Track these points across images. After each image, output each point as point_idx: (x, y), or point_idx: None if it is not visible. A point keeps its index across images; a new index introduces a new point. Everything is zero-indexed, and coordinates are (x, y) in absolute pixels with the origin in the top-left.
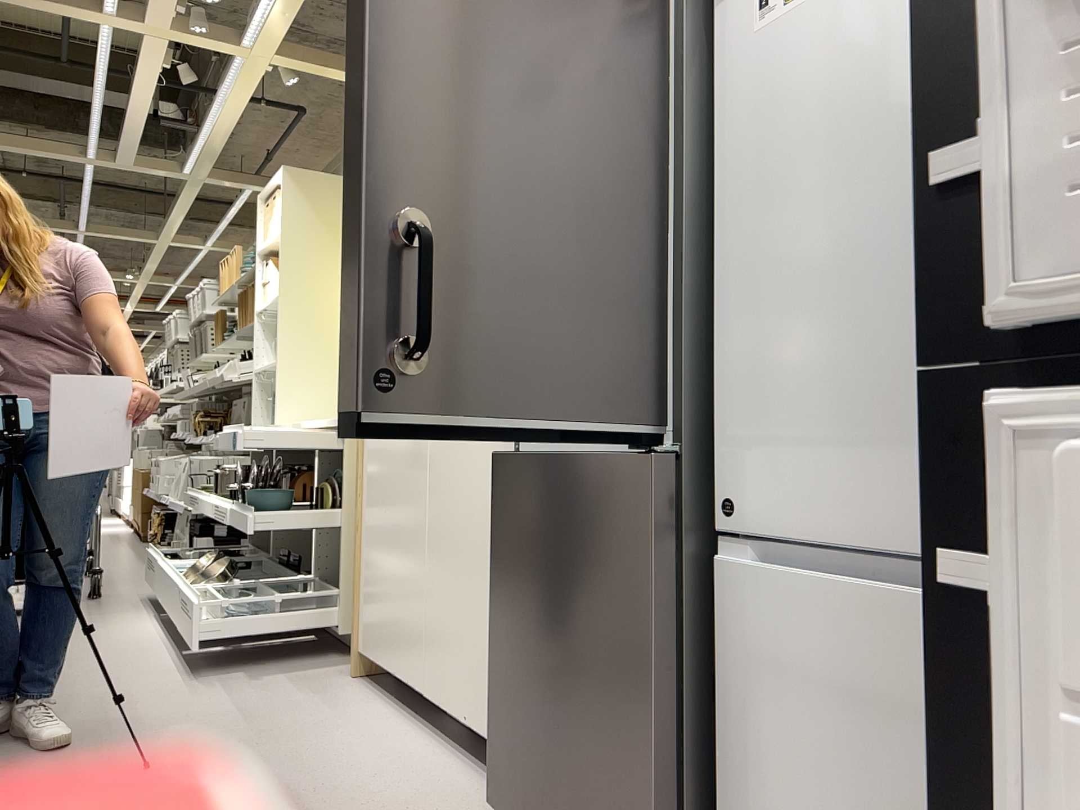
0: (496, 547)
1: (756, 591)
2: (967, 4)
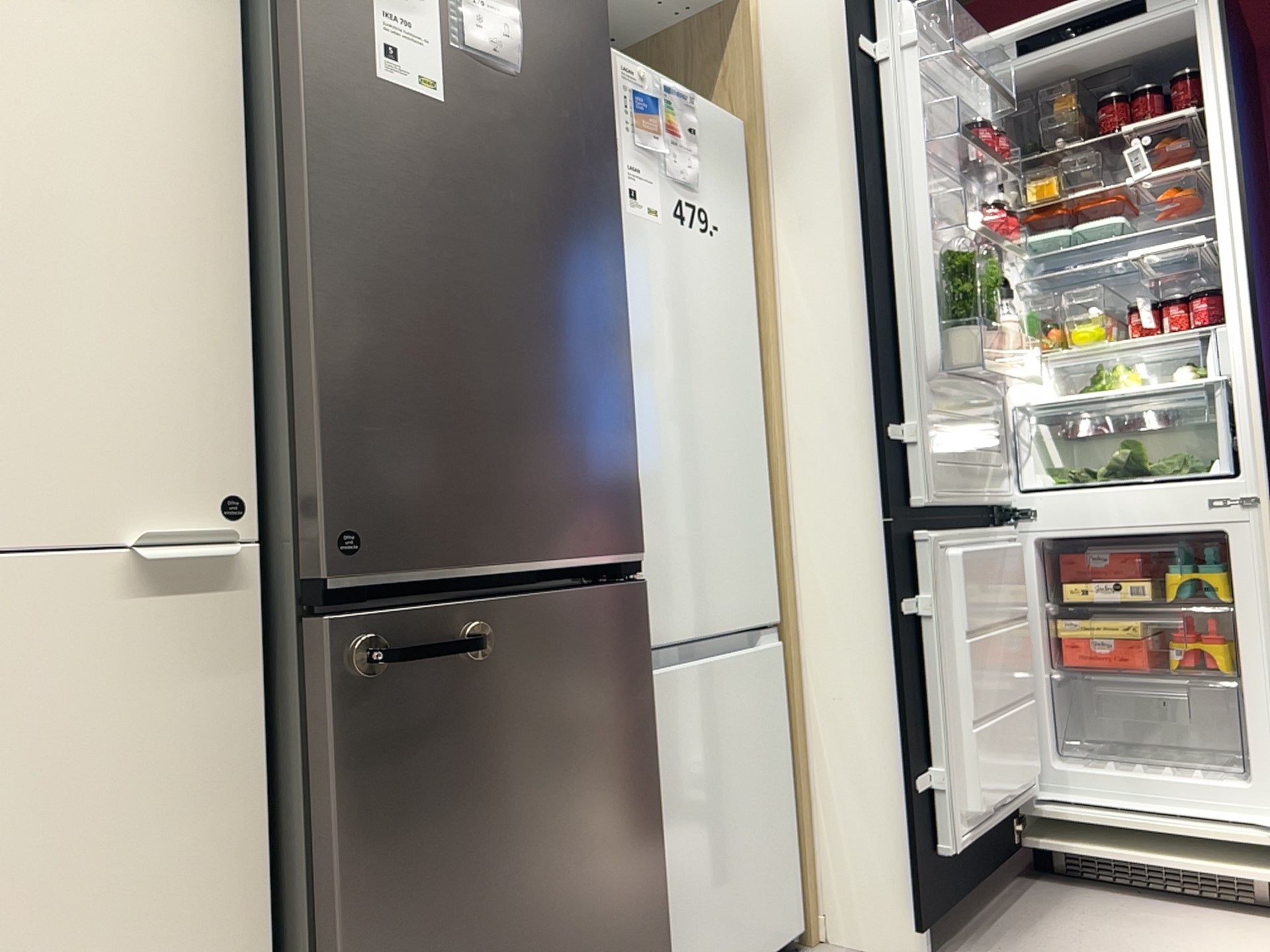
0: (351, 792)
1: (652, 692)
2: (887, 362)
